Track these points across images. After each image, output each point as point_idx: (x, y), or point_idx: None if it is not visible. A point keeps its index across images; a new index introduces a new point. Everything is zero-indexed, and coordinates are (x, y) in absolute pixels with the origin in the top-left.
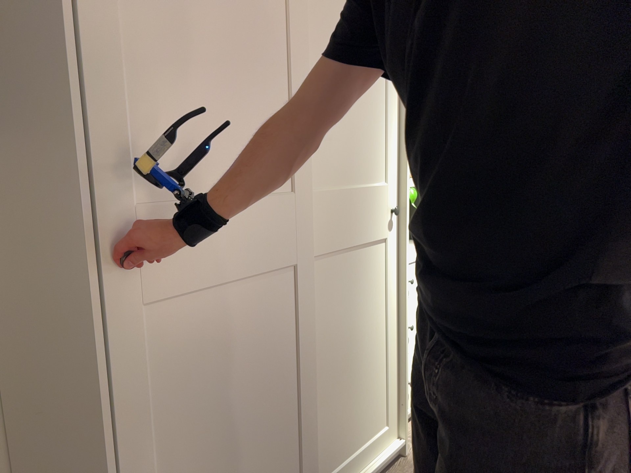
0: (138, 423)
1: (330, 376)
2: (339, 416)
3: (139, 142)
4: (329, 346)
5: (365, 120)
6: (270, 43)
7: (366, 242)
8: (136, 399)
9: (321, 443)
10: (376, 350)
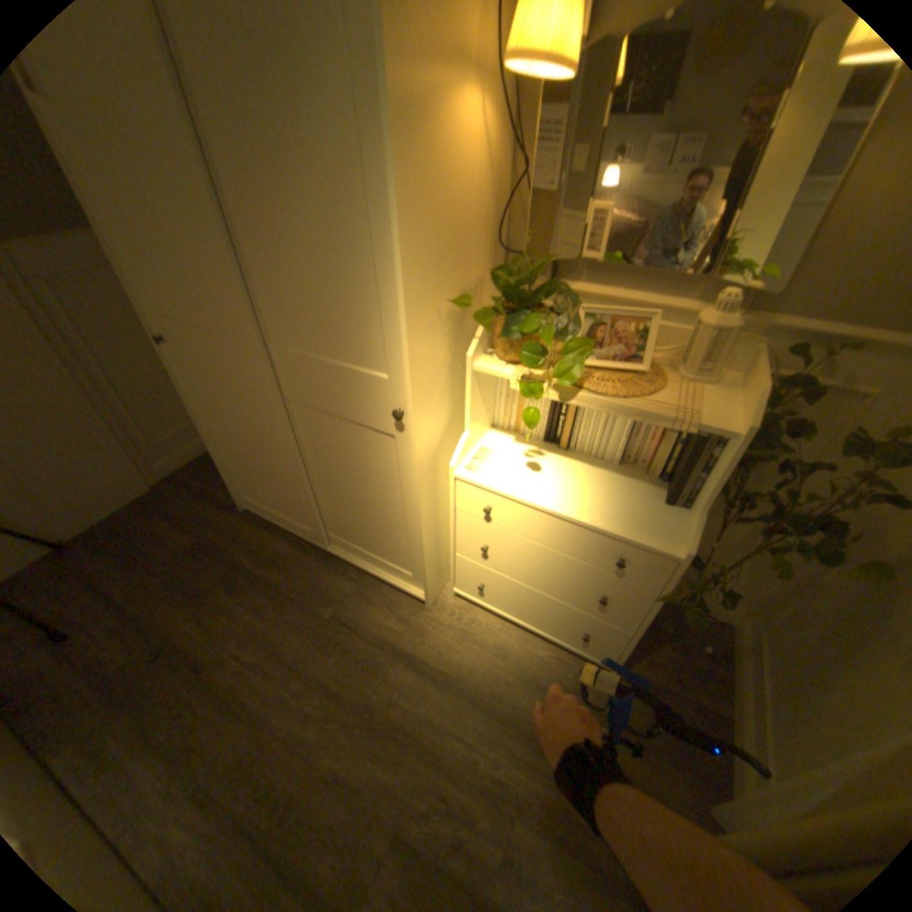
0: (201, 416)
1: (332, 490)
2: (347, 520)
3: (145, 282)
4: (327, 472)
5: (335, 289)
6: (181, 203)
7: (358, 423)
8: (196, 406)
9: (331, 519)
10: (389, 516)
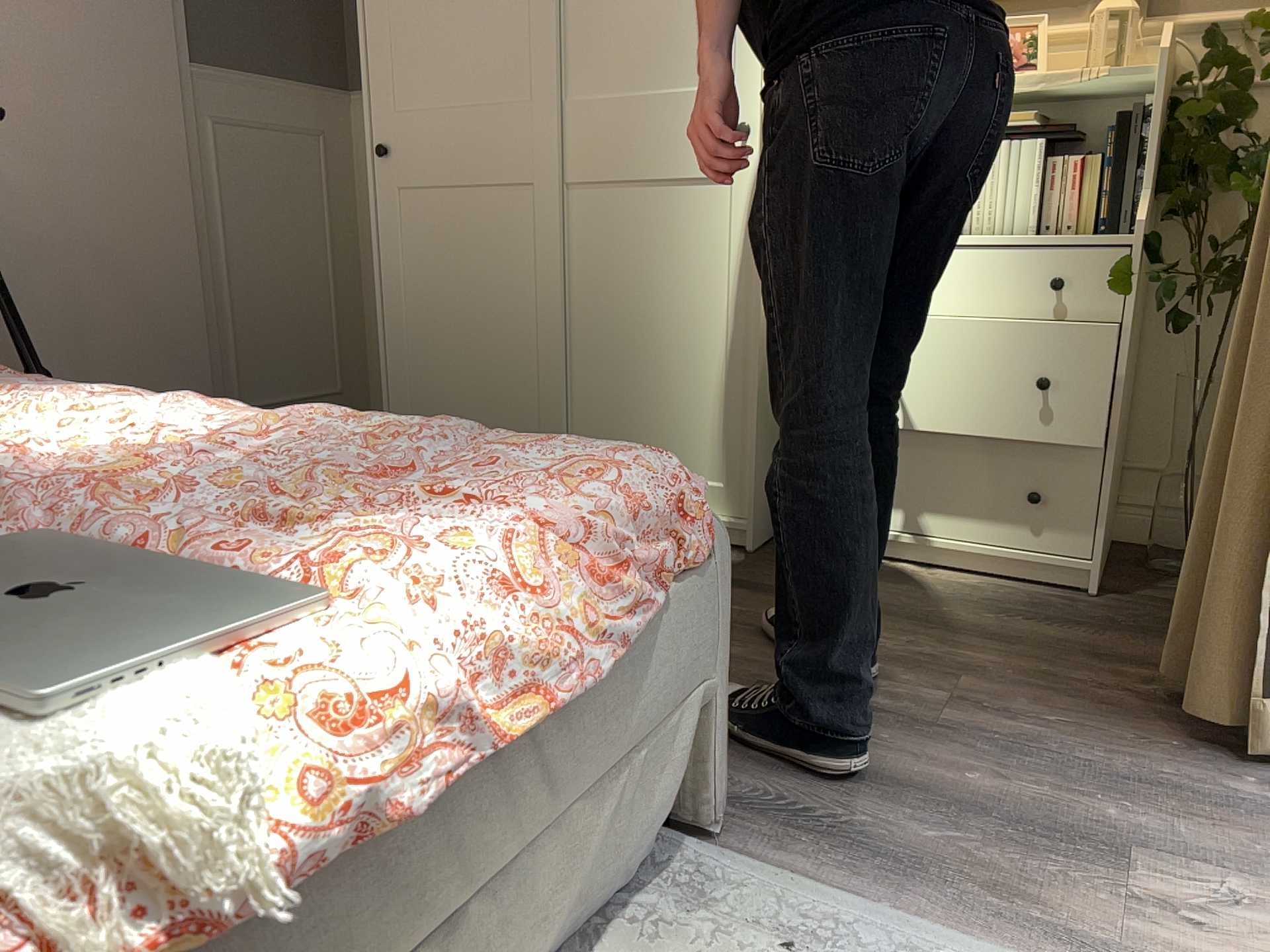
0: (402, 278)
1: (608, 344)
2: (623, 404)
3: (405, 68)
4: (608, 305)
5: None
6: None
7: (682, 179)
8: (401, 260)
9: (591, 419)
10: (704, 351)
